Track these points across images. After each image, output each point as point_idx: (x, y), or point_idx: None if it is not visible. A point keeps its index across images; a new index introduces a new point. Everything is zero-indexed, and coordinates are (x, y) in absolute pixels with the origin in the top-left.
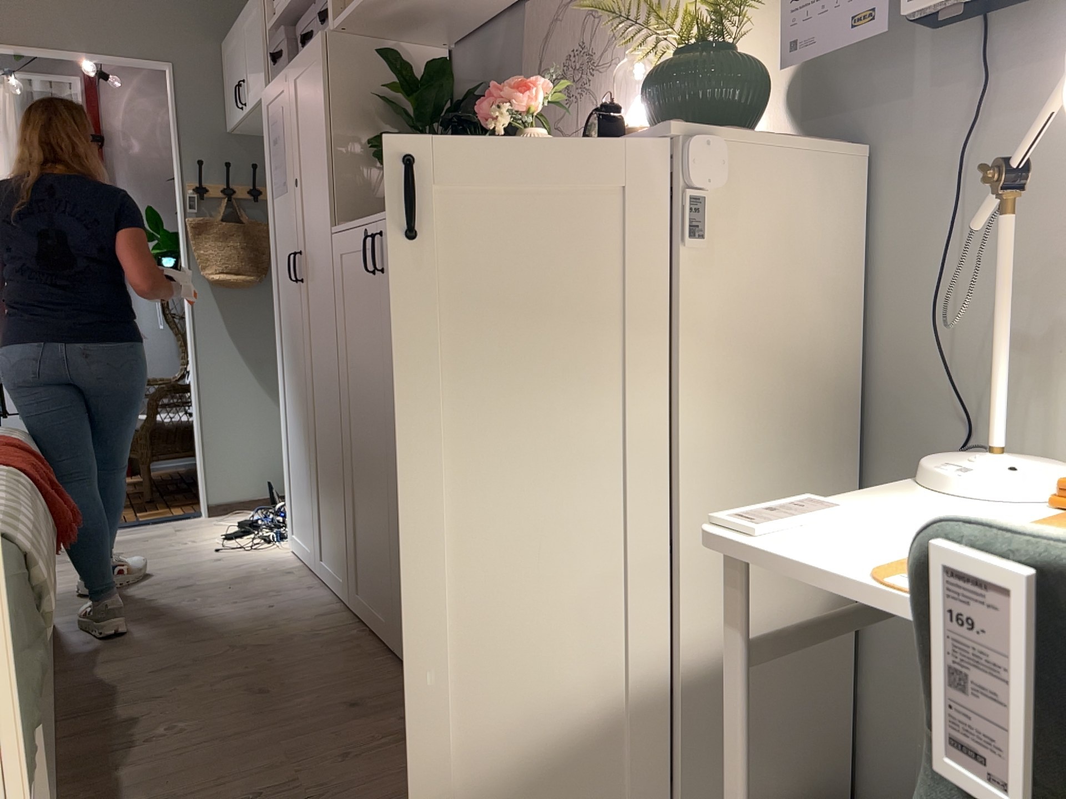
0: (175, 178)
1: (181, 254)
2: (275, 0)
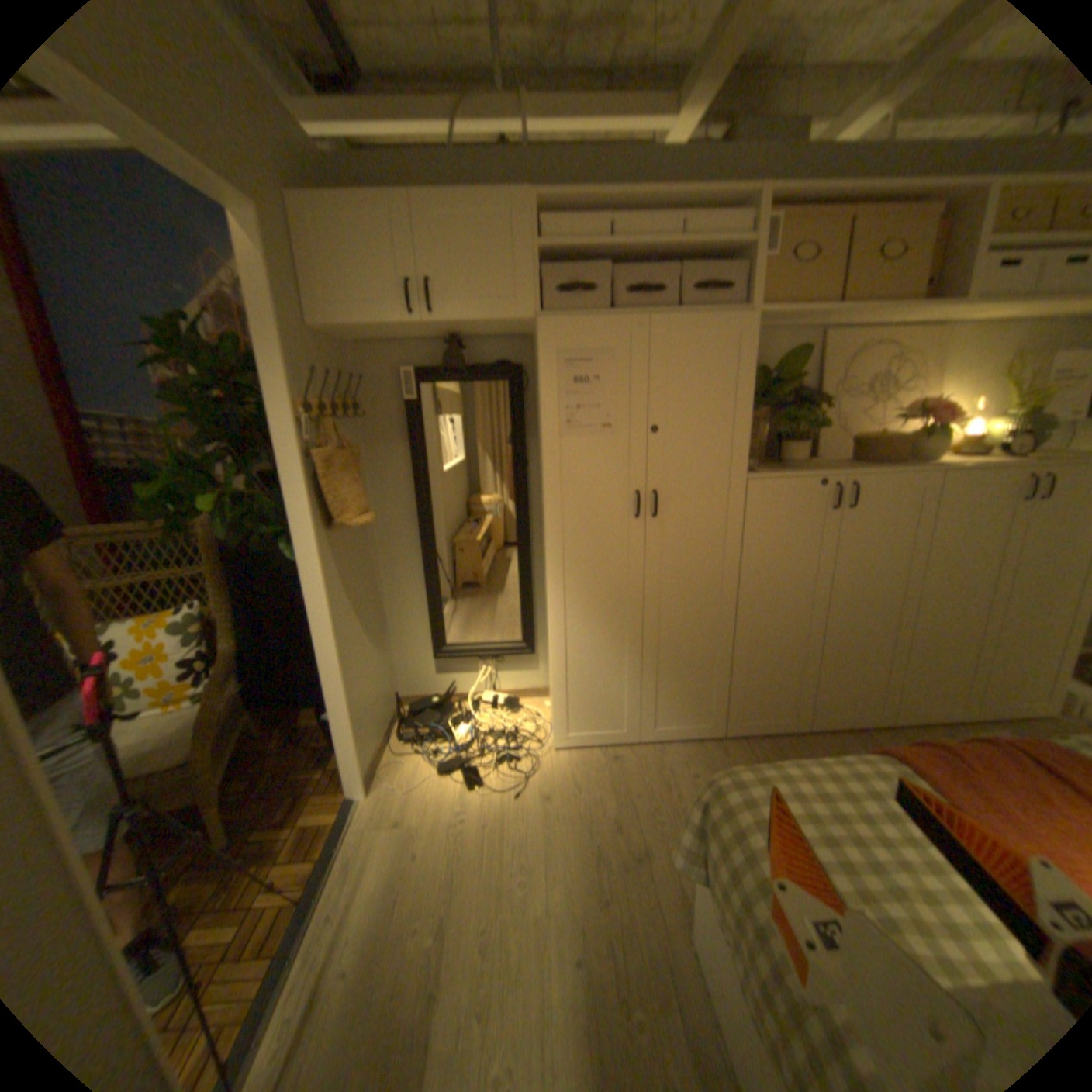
0: (269, 391)
1: (287, 502)
2: (540, 217)
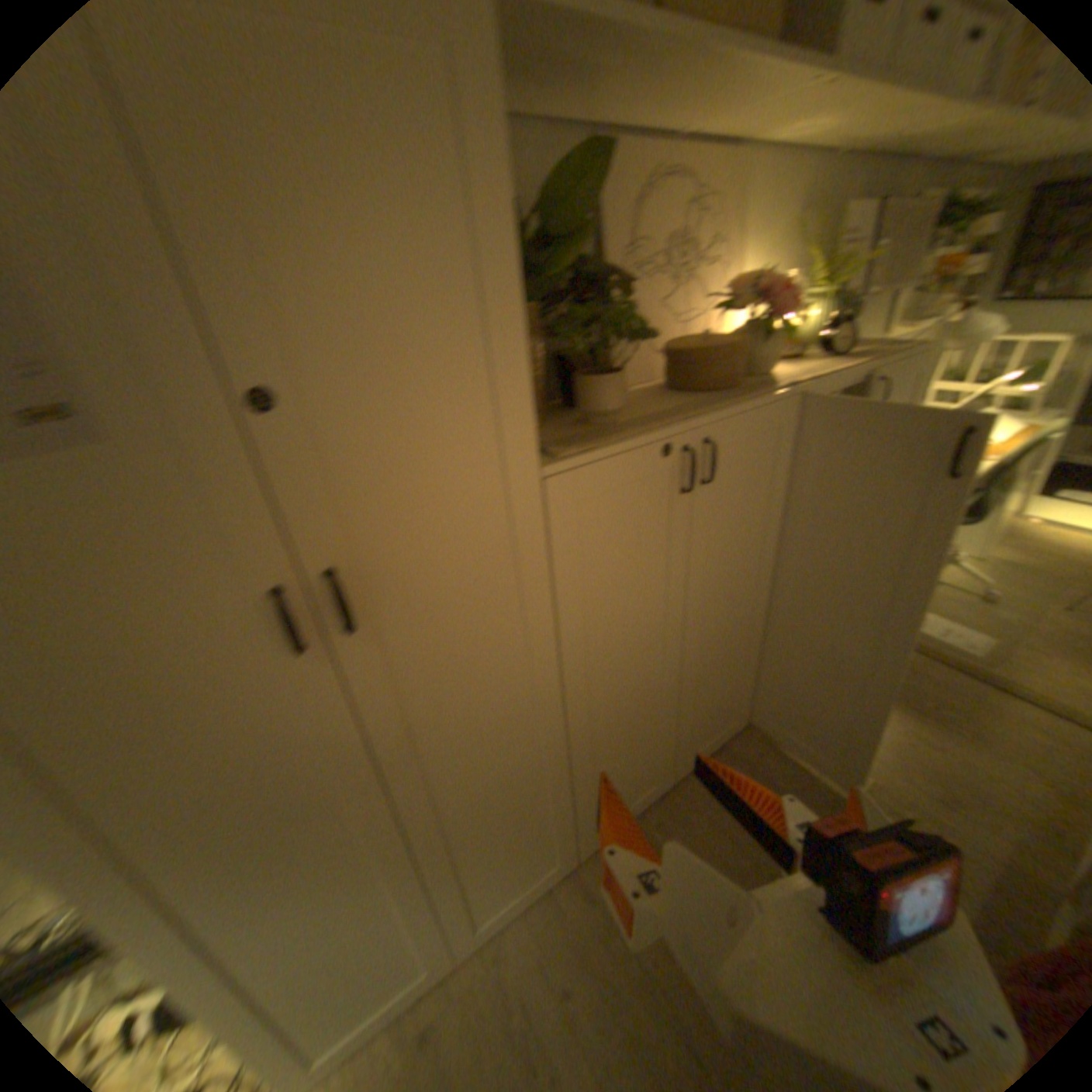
0: None
1: None
2: None
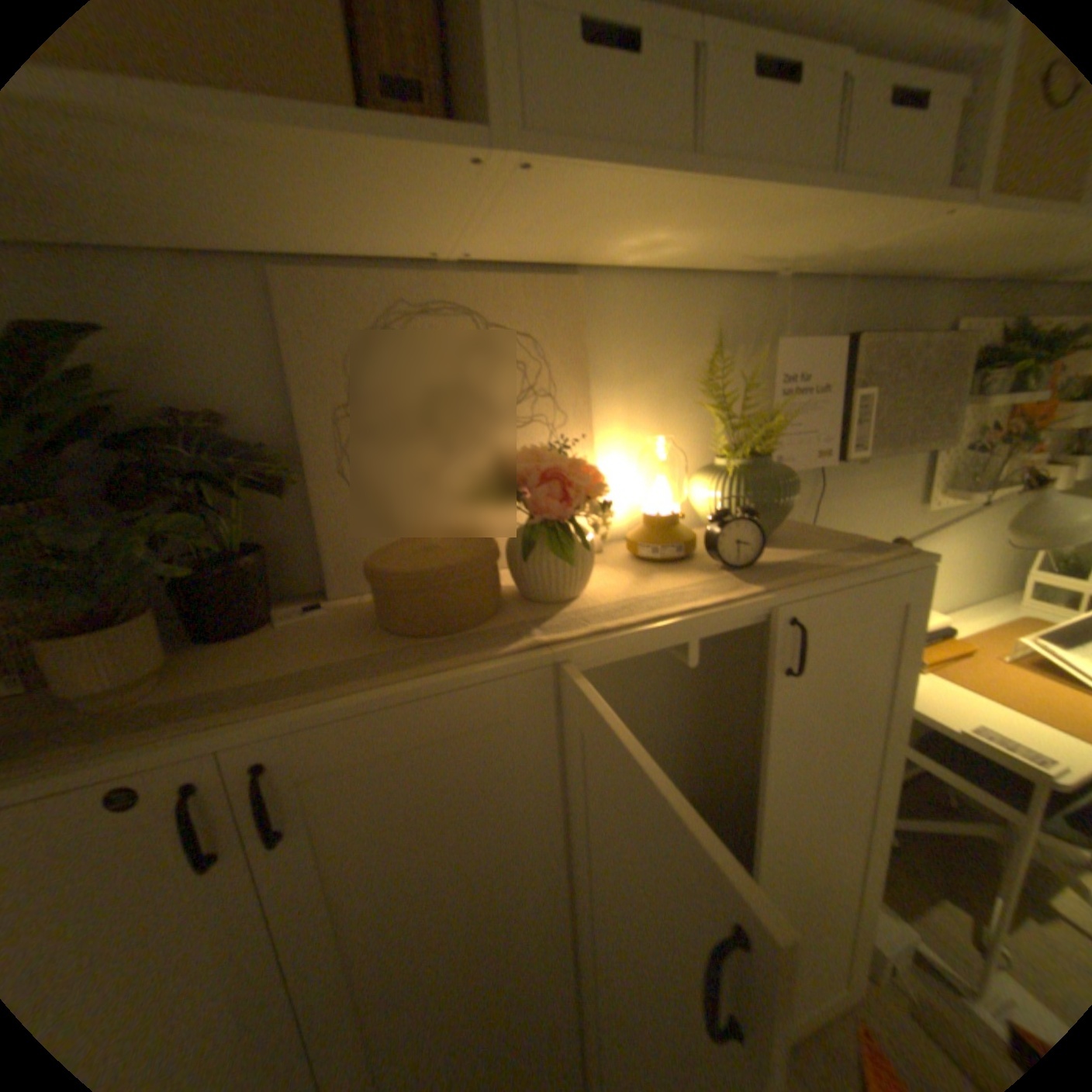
0: None
1: None
2: None
